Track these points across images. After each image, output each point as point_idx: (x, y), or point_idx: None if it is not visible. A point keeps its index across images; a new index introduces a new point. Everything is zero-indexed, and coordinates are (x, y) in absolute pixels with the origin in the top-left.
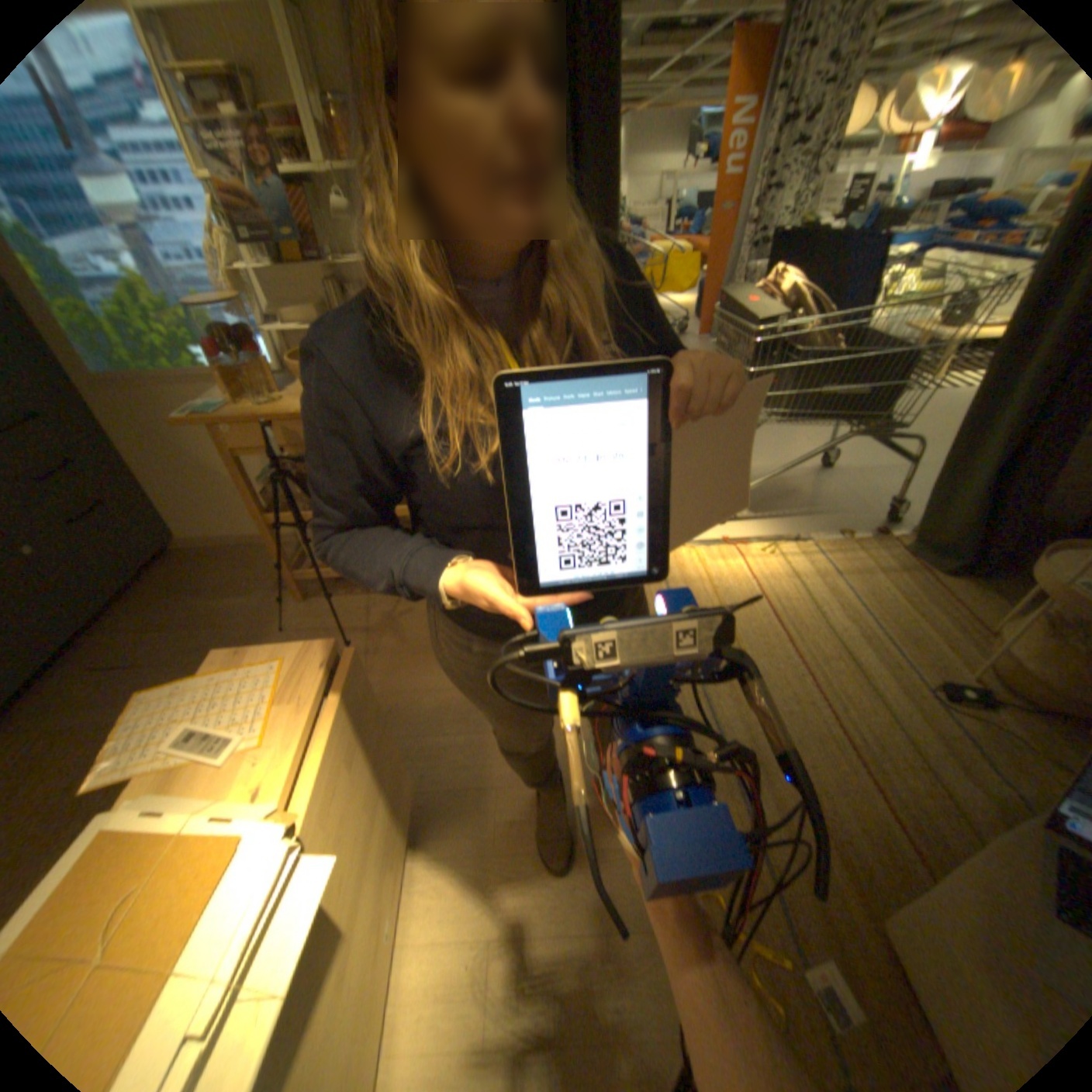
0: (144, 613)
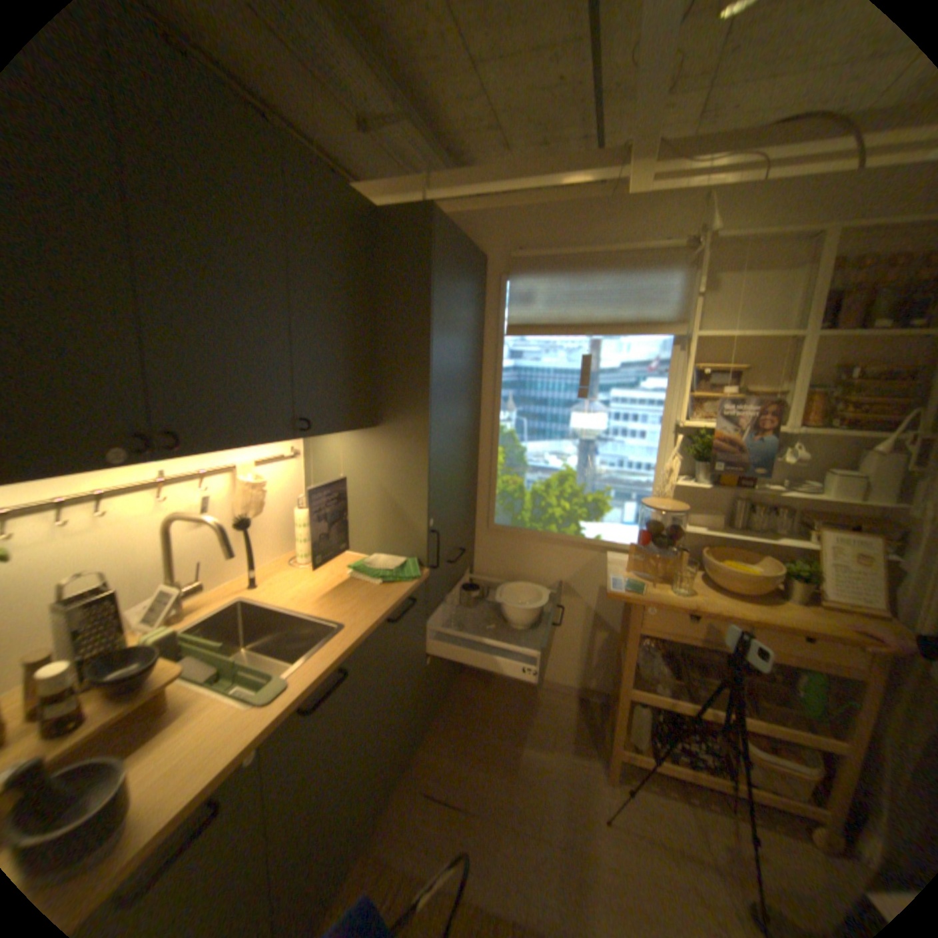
0: (458, 735)
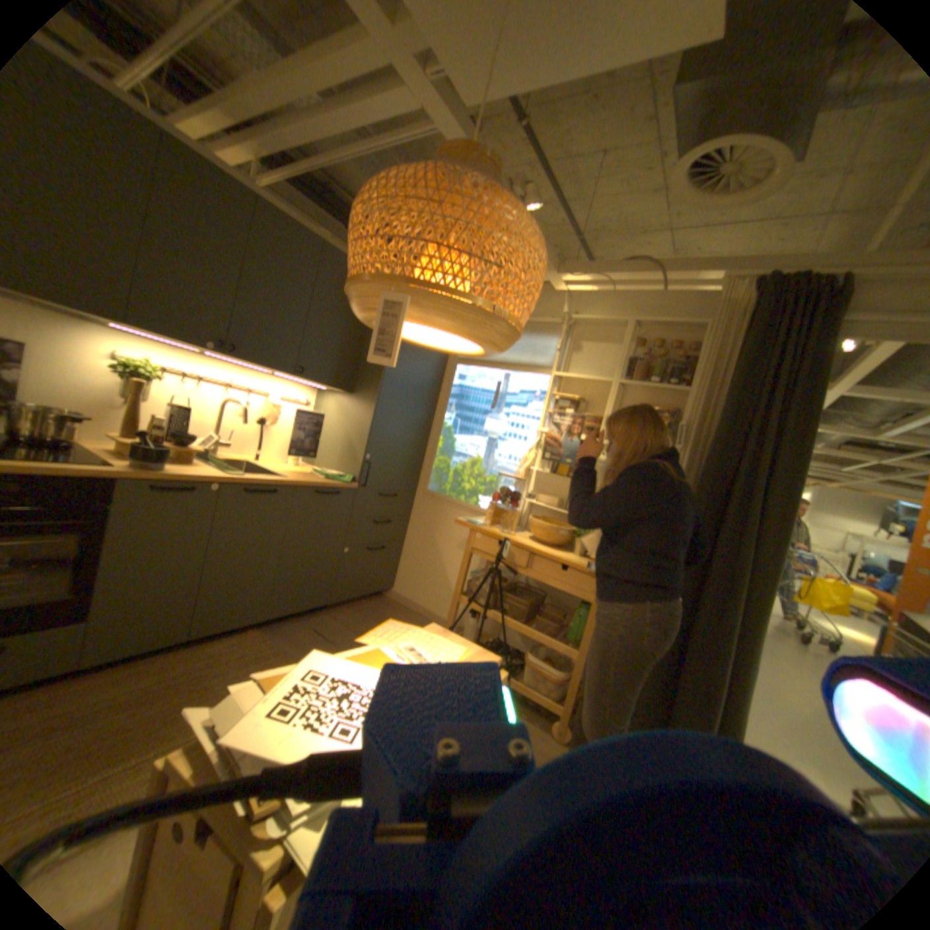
0: (356, 617)
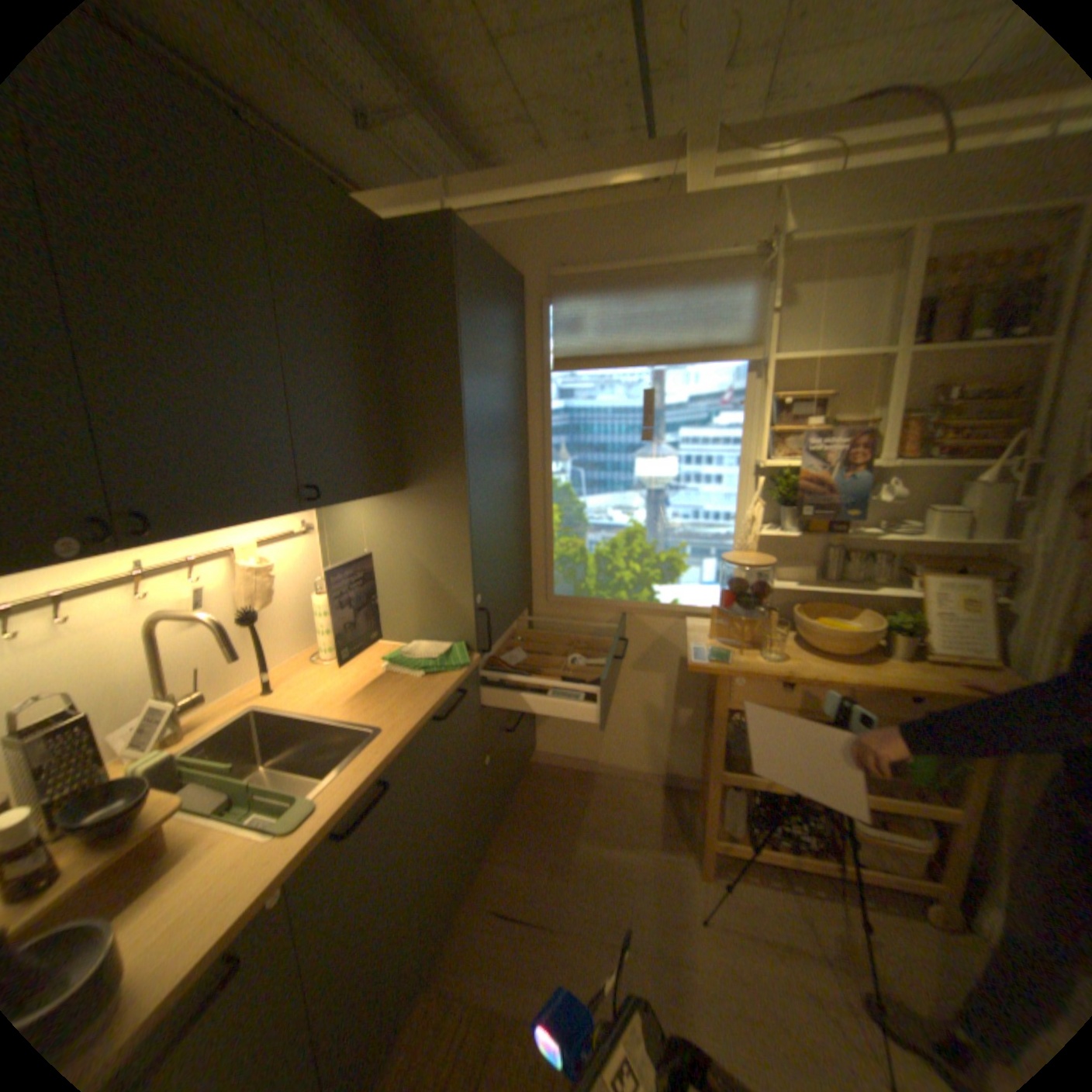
0: (529, 841)
